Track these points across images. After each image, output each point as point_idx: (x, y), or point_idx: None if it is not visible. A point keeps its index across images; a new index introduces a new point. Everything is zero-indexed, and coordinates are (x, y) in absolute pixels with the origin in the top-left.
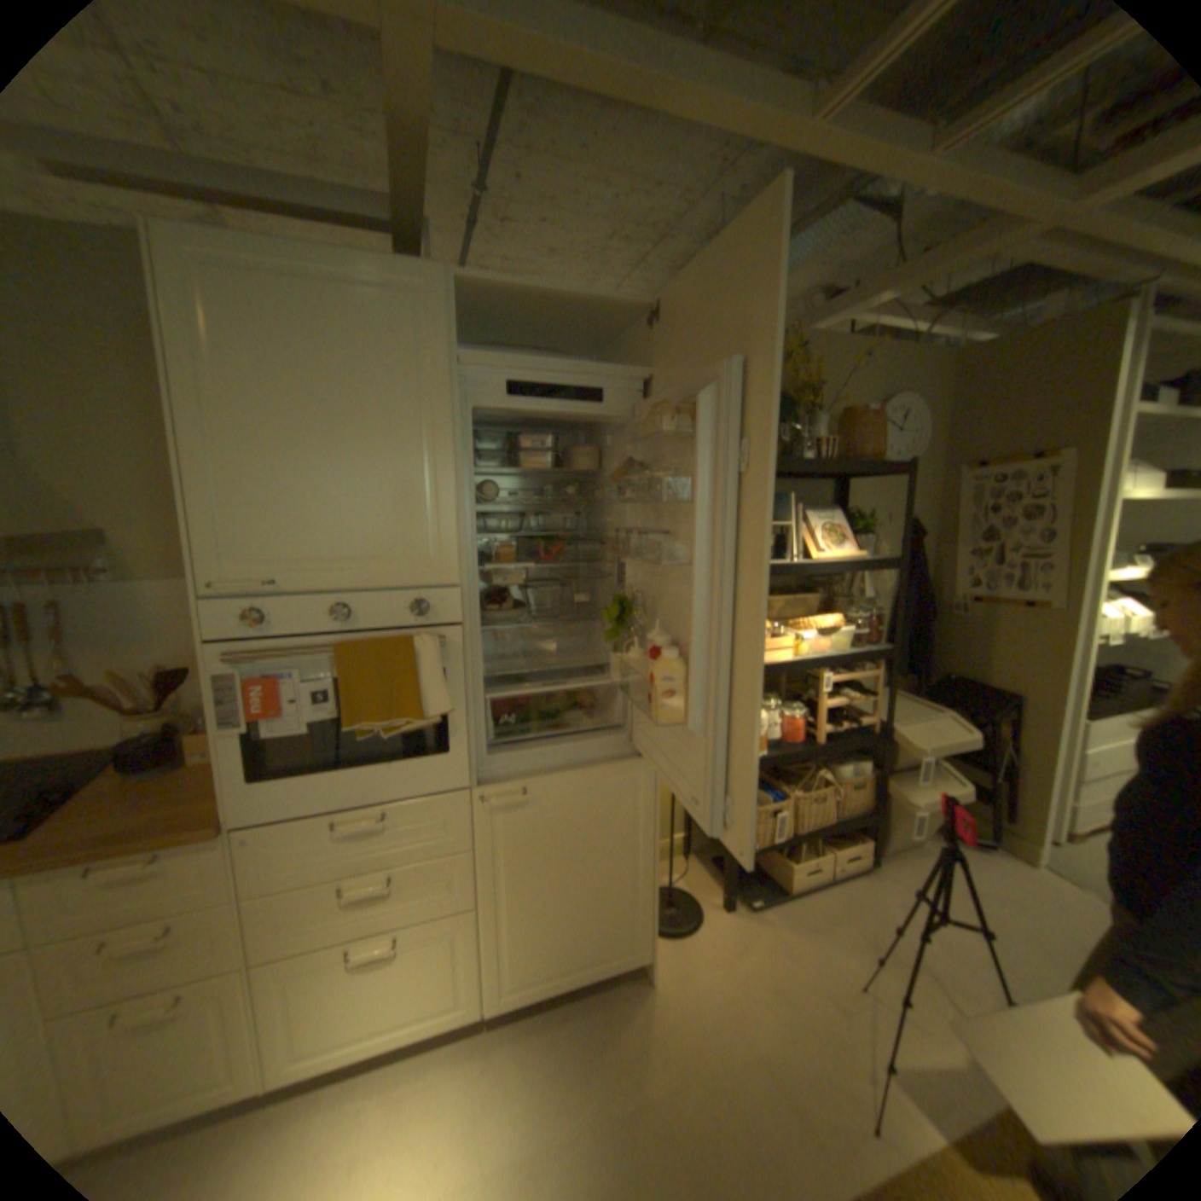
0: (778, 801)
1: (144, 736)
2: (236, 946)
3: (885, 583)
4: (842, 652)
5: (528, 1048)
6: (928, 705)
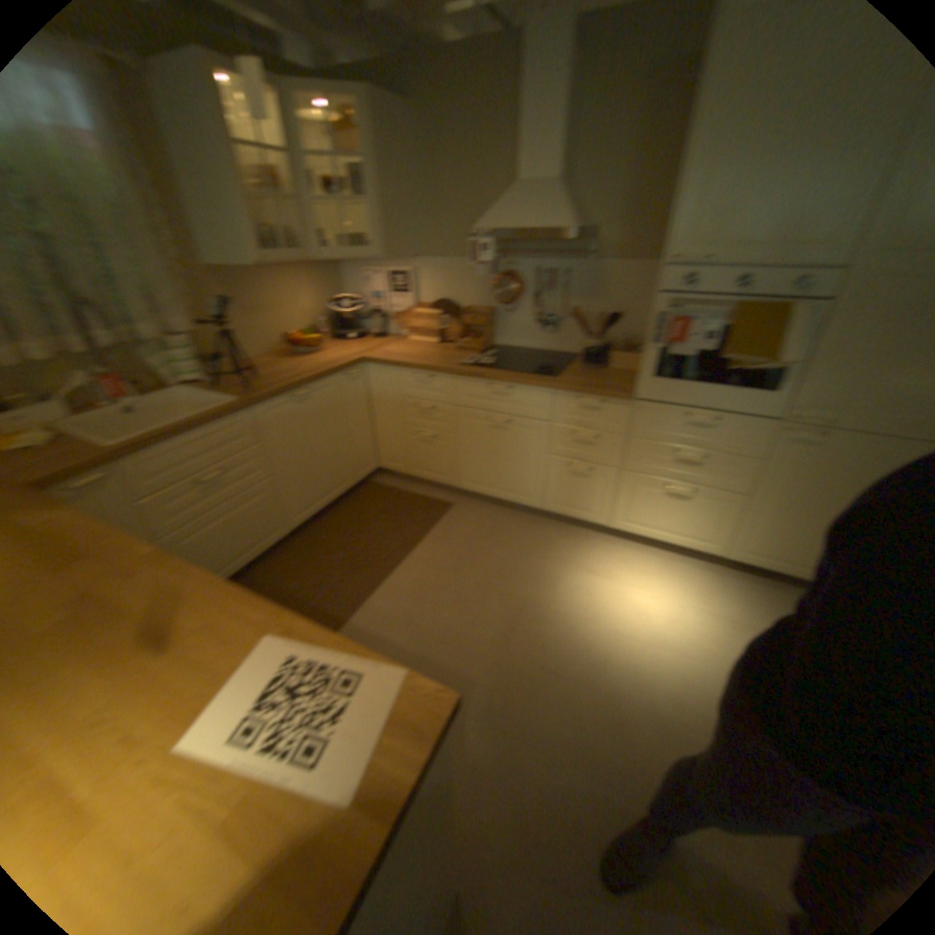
0: None
1: (596, 346)
2: (623, 456)
3: None
4: None
5: (751, 586)
6: None
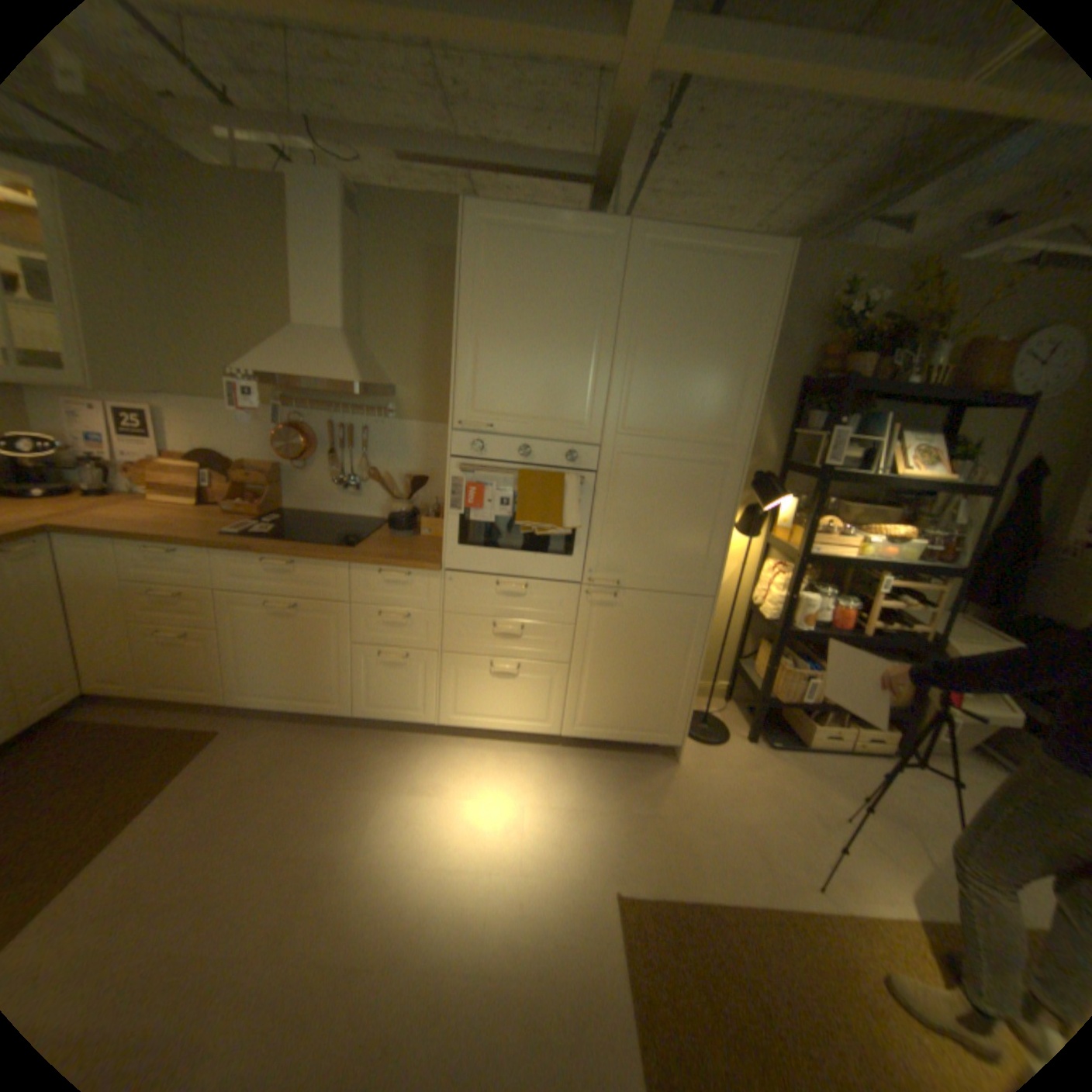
0: (815, 671)
1: (401, 513)
2: (438, 636)
3: (982, 513)
4: (909, 562)
5: (585, 763)
6: (999, 635)
